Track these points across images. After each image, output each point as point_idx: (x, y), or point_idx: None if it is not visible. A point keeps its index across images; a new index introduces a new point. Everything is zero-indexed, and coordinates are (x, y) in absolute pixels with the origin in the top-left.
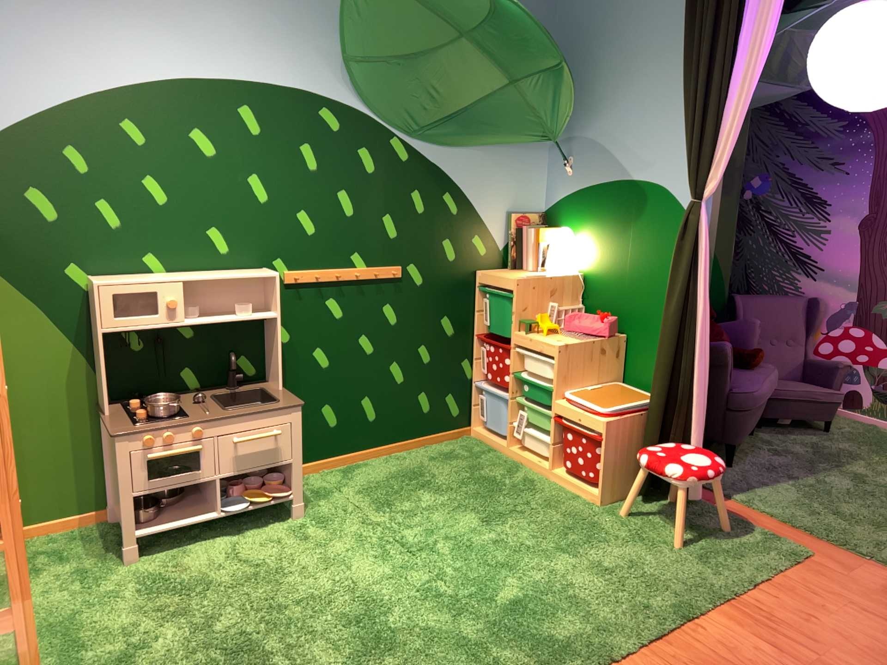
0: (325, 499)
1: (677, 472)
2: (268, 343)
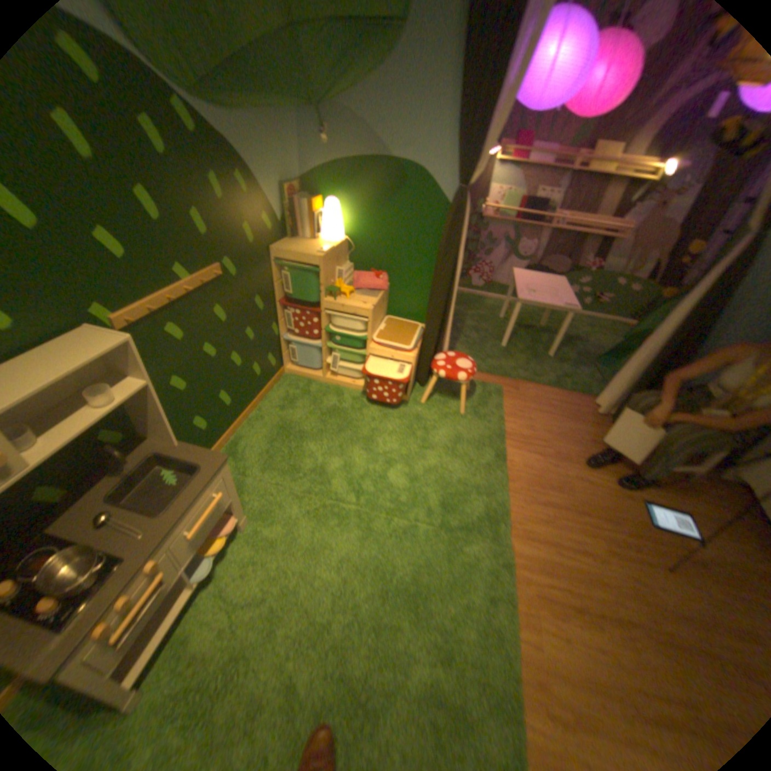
0: (243, 491)
1: (463, 377)
2: (132, 404)
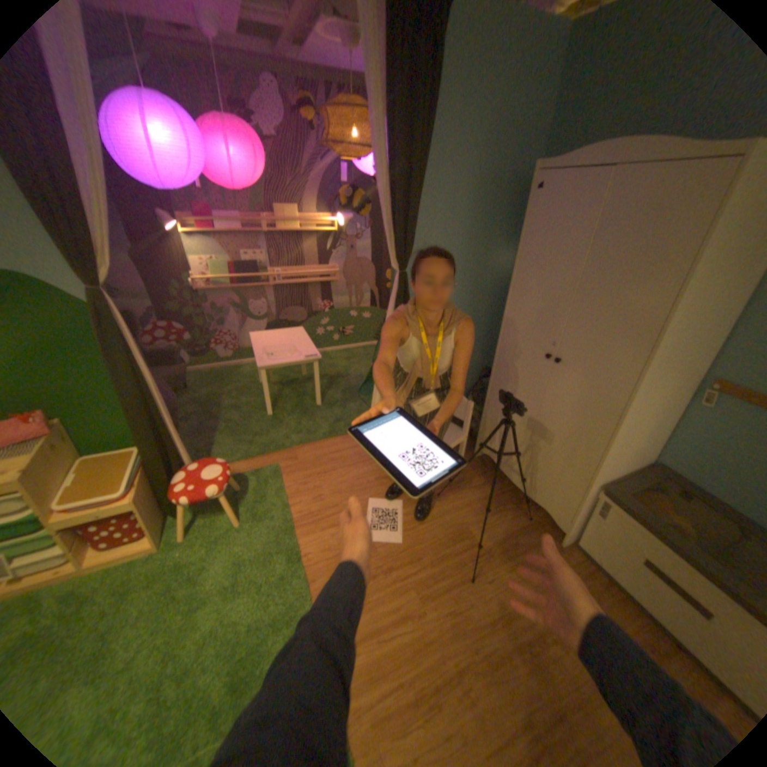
0: None
1: (215, 491)
2: None
